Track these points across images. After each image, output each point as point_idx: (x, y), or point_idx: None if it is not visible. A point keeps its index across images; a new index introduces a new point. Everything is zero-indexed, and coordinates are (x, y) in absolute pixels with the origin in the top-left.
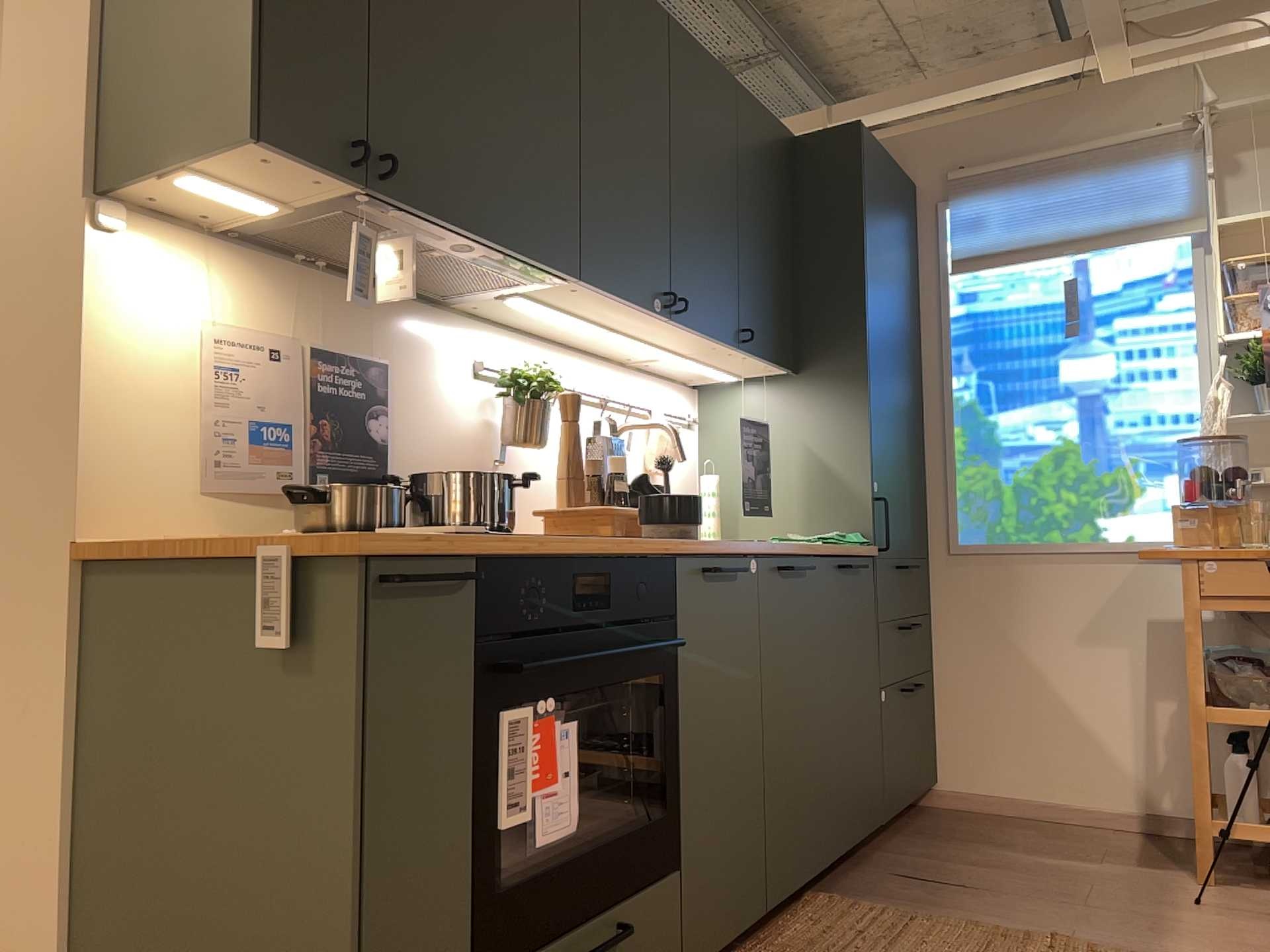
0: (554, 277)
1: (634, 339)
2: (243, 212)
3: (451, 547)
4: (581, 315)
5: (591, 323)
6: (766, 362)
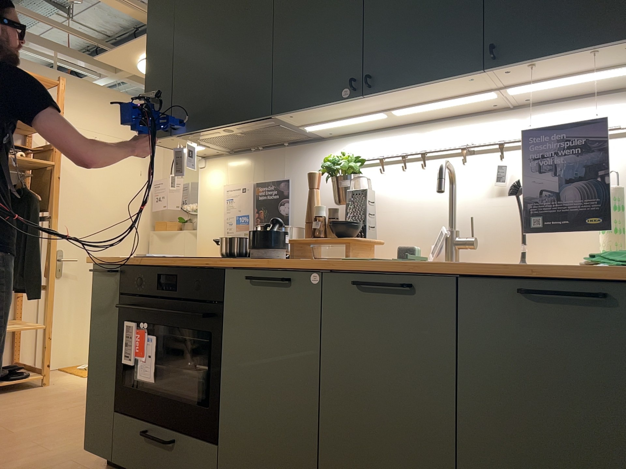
0: (276, 118)
1: (418, 107)
2: (209, 149)
3: (110, 261)
4: (350, 117)
5: (366, 116)
6: (581, 54)
